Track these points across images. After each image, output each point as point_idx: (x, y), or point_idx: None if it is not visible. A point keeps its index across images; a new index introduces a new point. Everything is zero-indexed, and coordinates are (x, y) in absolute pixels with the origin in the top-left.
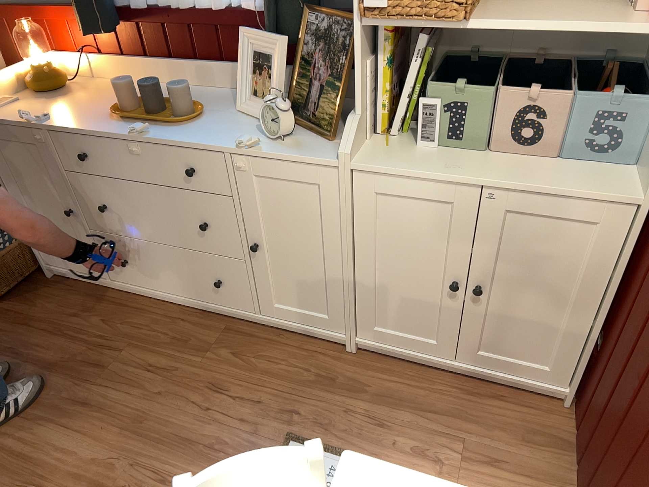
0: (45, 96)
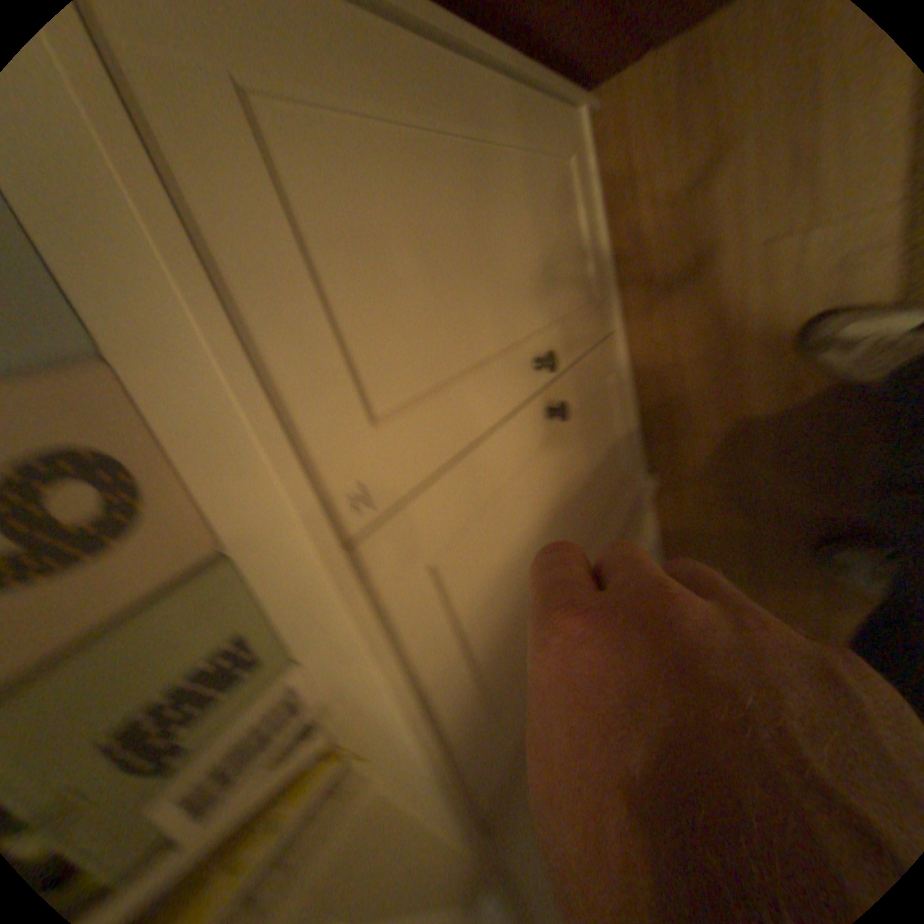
0: None
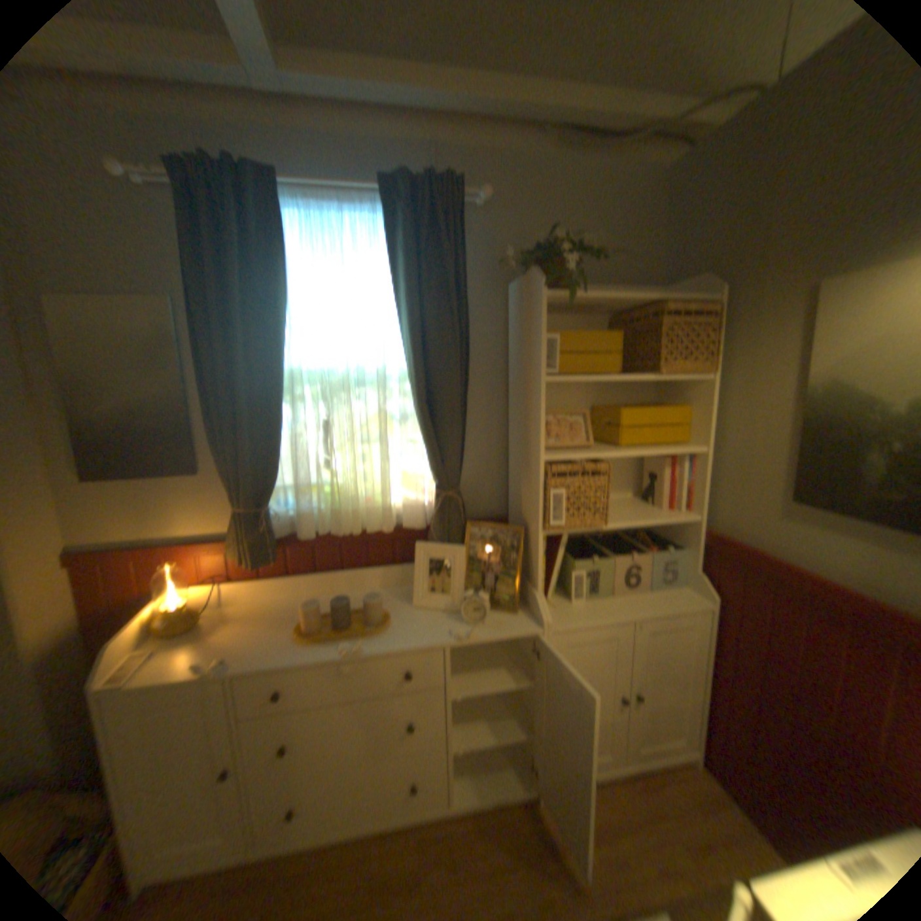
0: (168, 641)
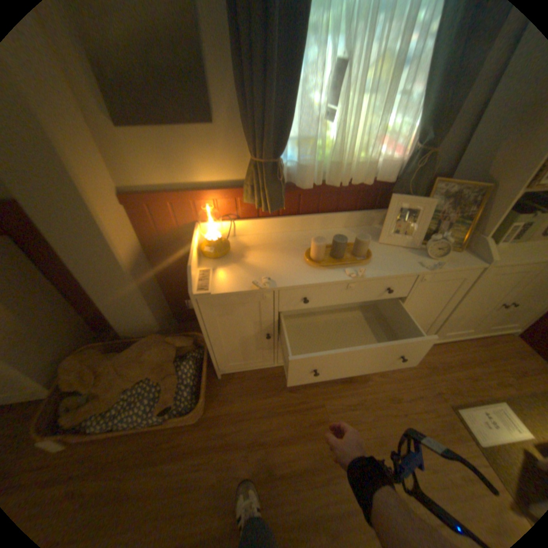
0: (217, 259)
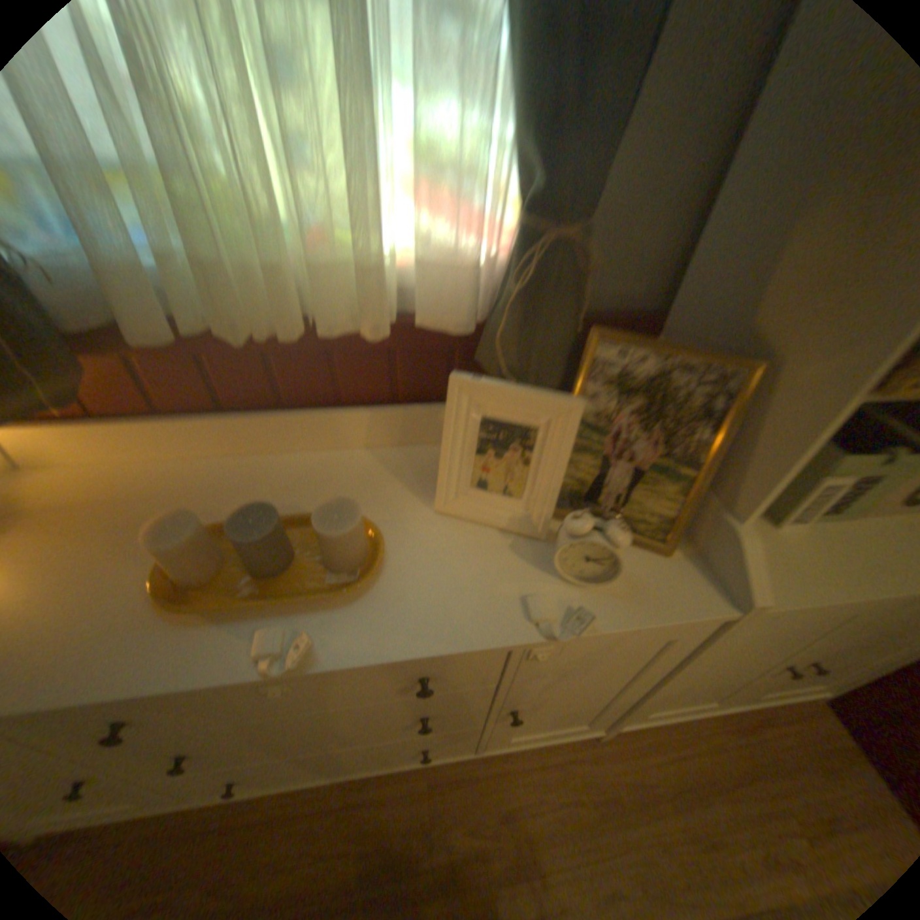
0: None
